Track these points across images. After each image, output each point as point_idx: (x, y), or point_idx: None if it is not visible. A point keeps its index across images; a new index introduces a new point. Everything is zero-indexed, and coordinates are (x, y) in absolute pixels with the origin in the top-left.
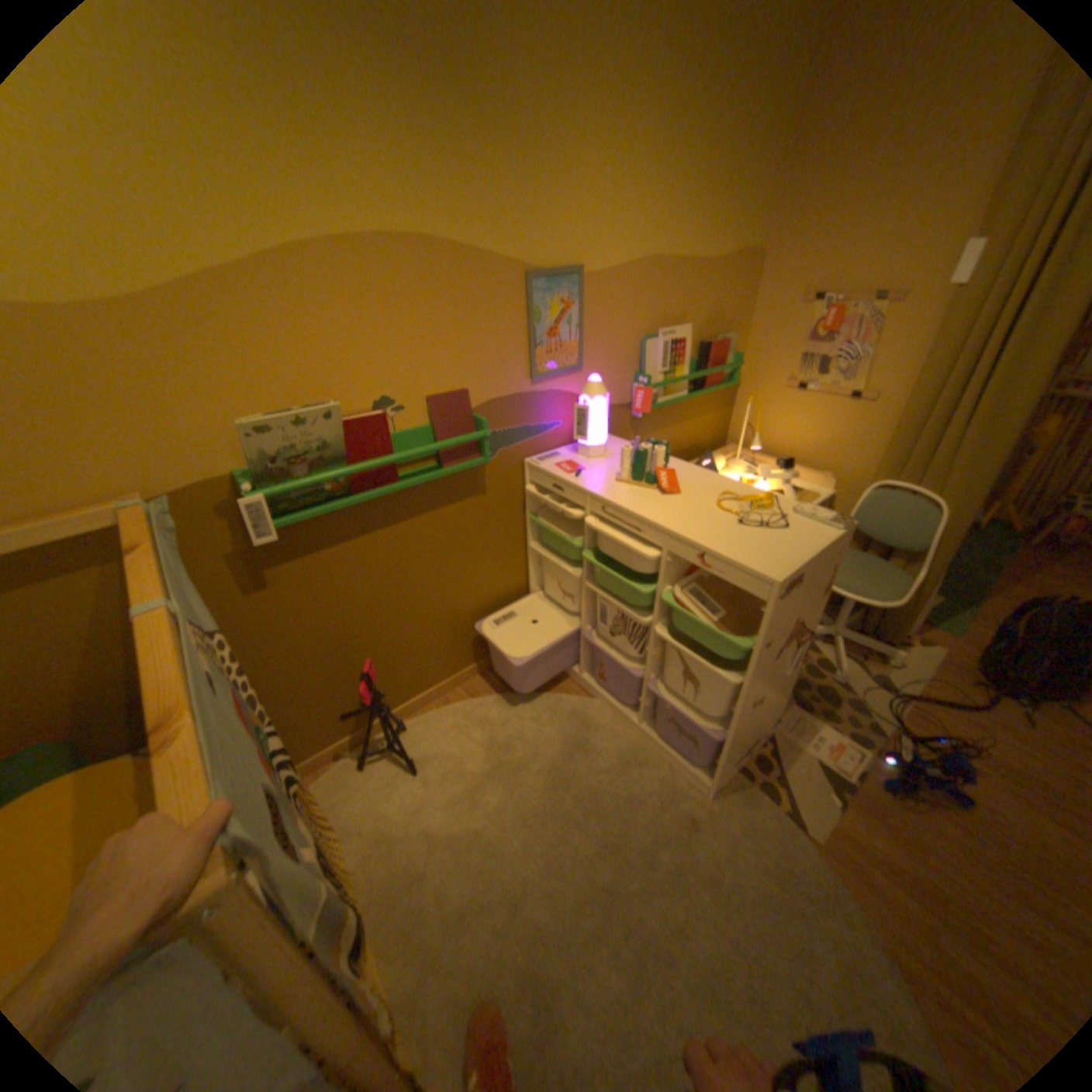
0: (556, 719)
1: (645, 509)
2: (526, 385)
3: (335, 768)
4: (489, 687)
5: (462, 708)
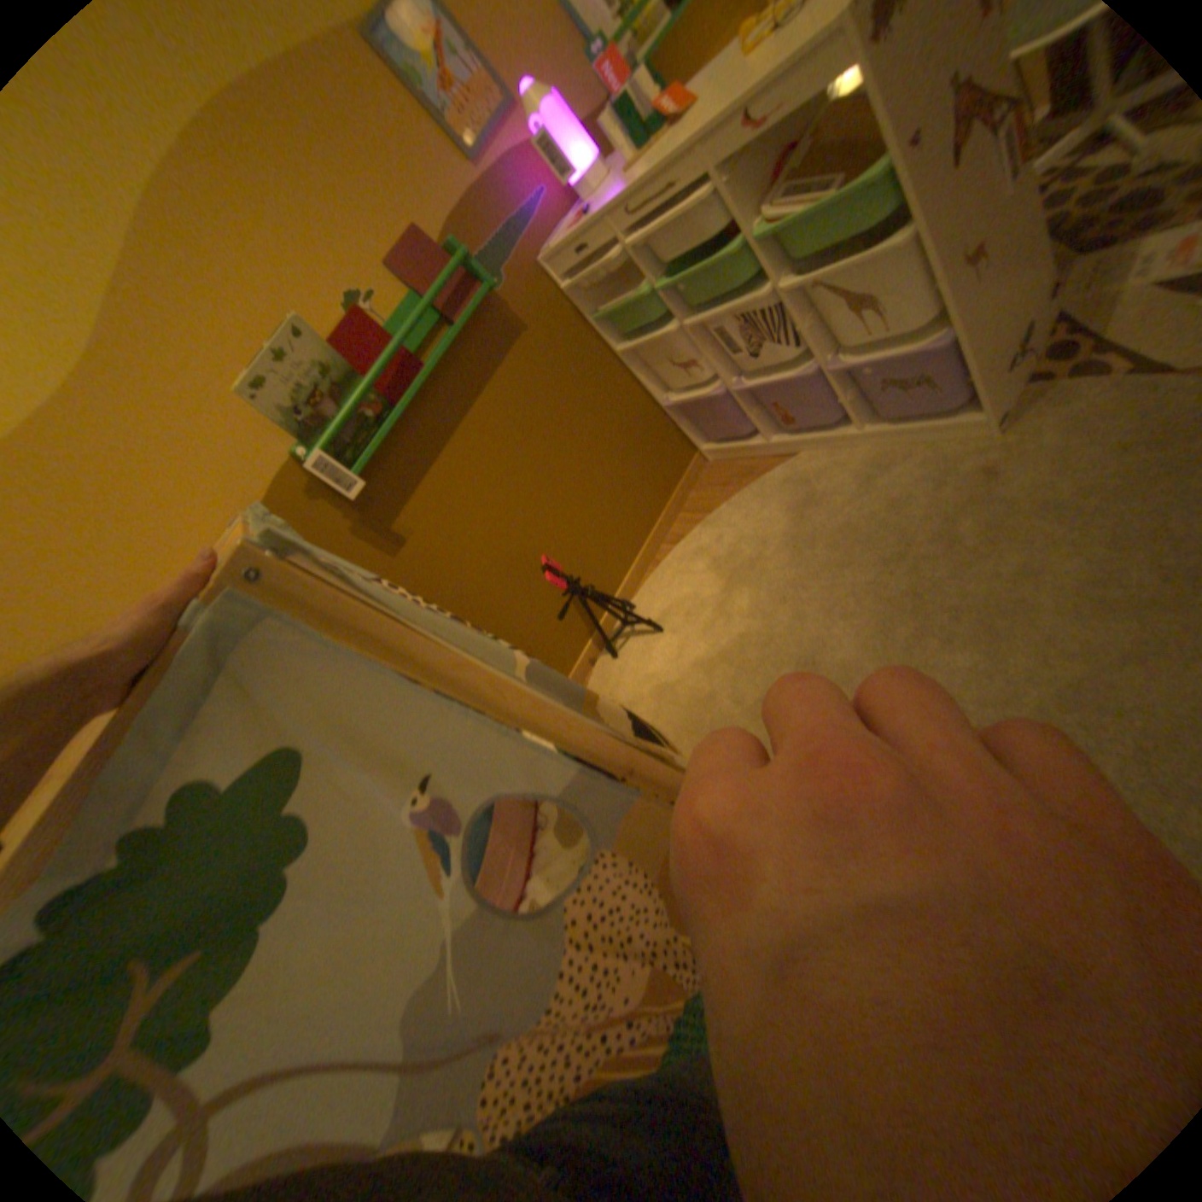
0: (769, 498)
1: (662, 151)
2: (467, 168)
3: (596, 670)
4: (689, 523)
5: (672, 556)
